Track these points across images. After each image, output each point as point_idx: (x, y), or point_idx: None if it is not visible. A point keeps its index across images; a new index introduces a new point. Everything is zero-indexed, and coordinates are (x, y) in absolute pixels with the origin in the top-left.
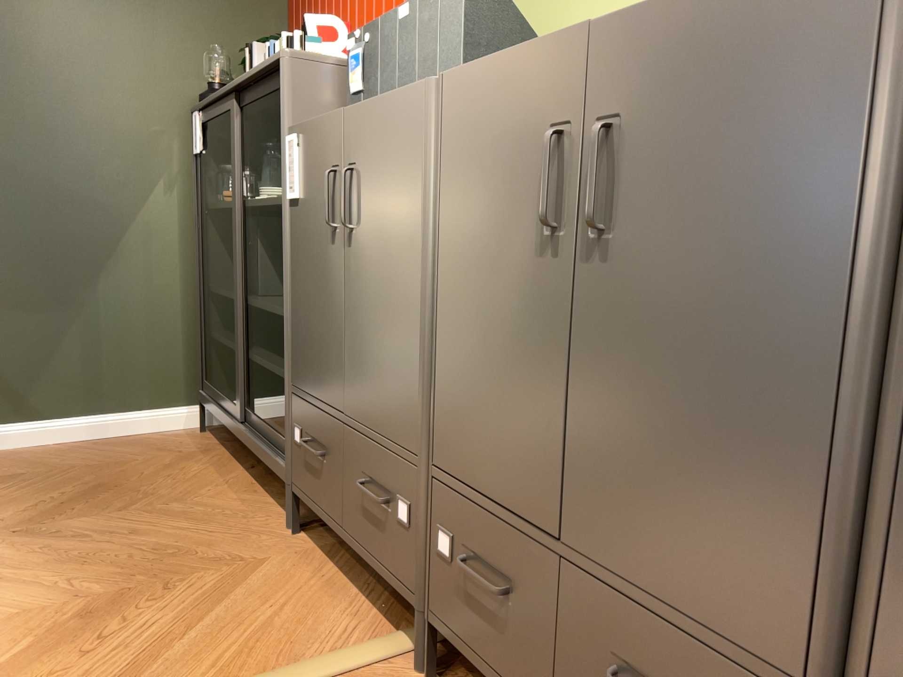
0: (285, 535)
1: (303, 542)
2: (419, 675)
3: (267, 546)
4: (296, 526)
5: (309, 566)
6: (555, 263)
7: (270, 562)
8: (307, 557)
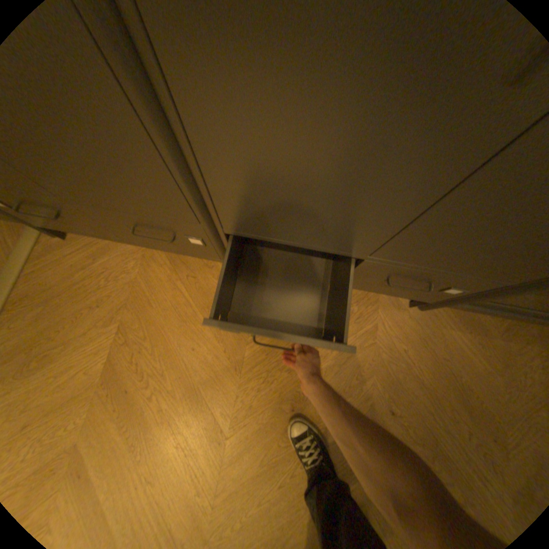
0: None
1: None
2: (56, 239)
3: None
4: None
5: None
6: None
7: None
8: None
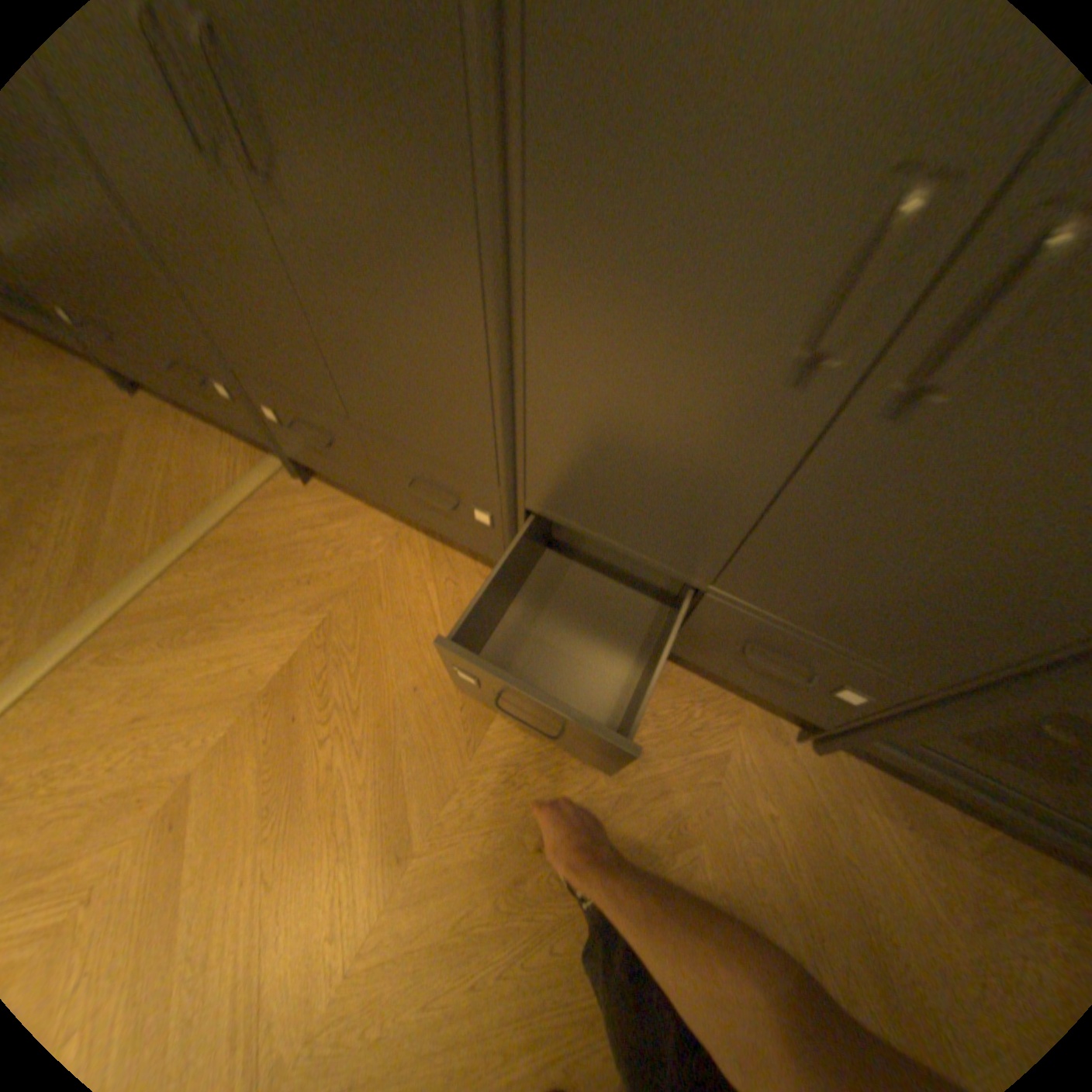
0: (125, 398)
1: (146, 399)
2: (296, 480)
3: (117, 414)
4: (130, 386)
5: (167, 420)
6: (234, 194)
7: (130, 428)
8: (160, 413)
